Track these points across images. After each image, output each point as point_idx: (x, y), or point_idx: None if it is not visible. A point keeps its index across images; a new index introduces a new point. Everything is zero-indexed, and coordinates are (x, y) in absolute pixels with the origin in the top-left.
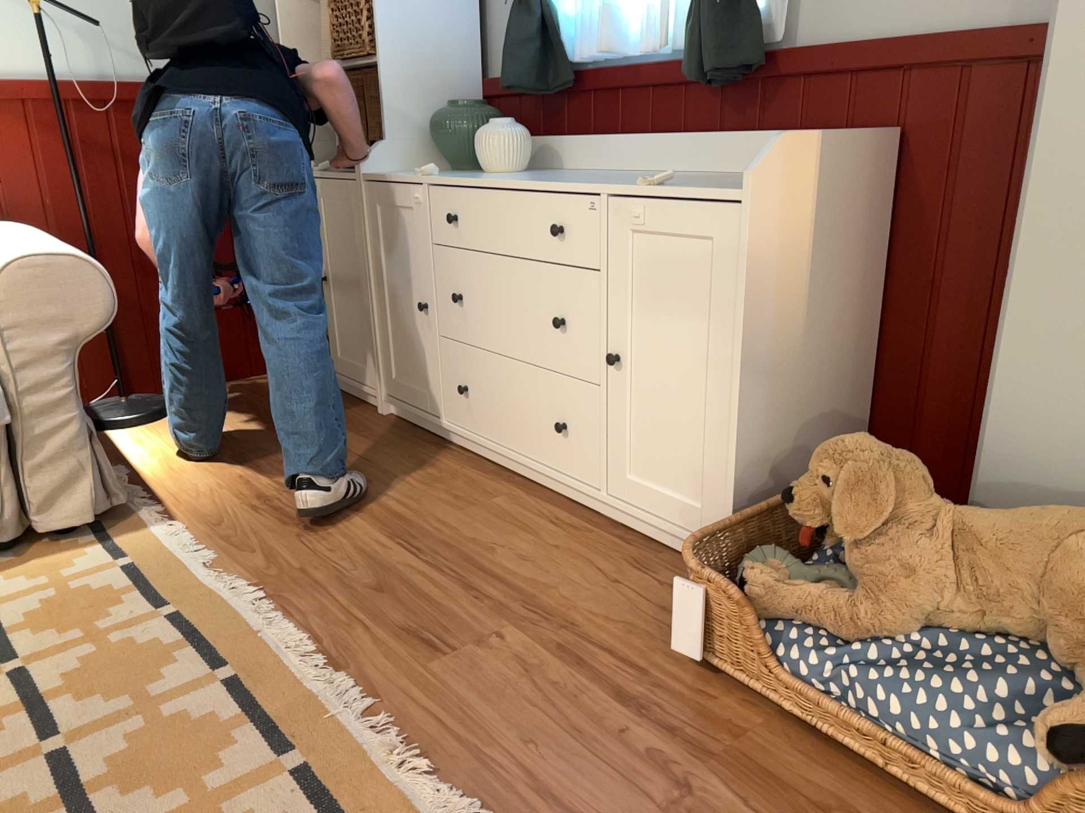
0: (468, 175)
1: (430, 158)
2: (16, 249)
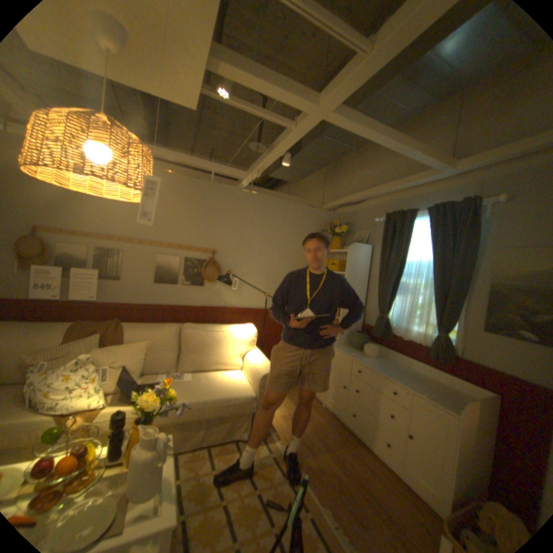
0: (362, 356)
1: (347, 342)
2: (262, 366)
